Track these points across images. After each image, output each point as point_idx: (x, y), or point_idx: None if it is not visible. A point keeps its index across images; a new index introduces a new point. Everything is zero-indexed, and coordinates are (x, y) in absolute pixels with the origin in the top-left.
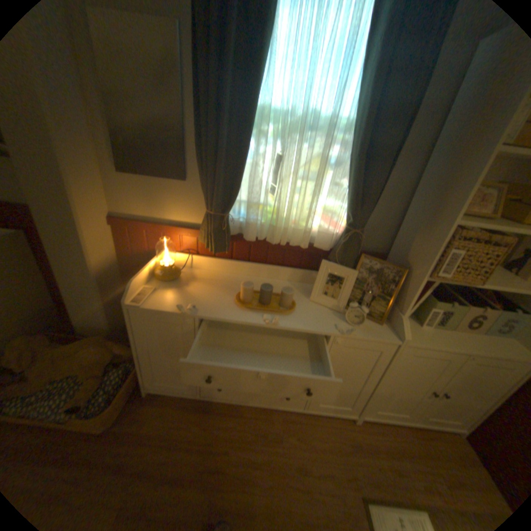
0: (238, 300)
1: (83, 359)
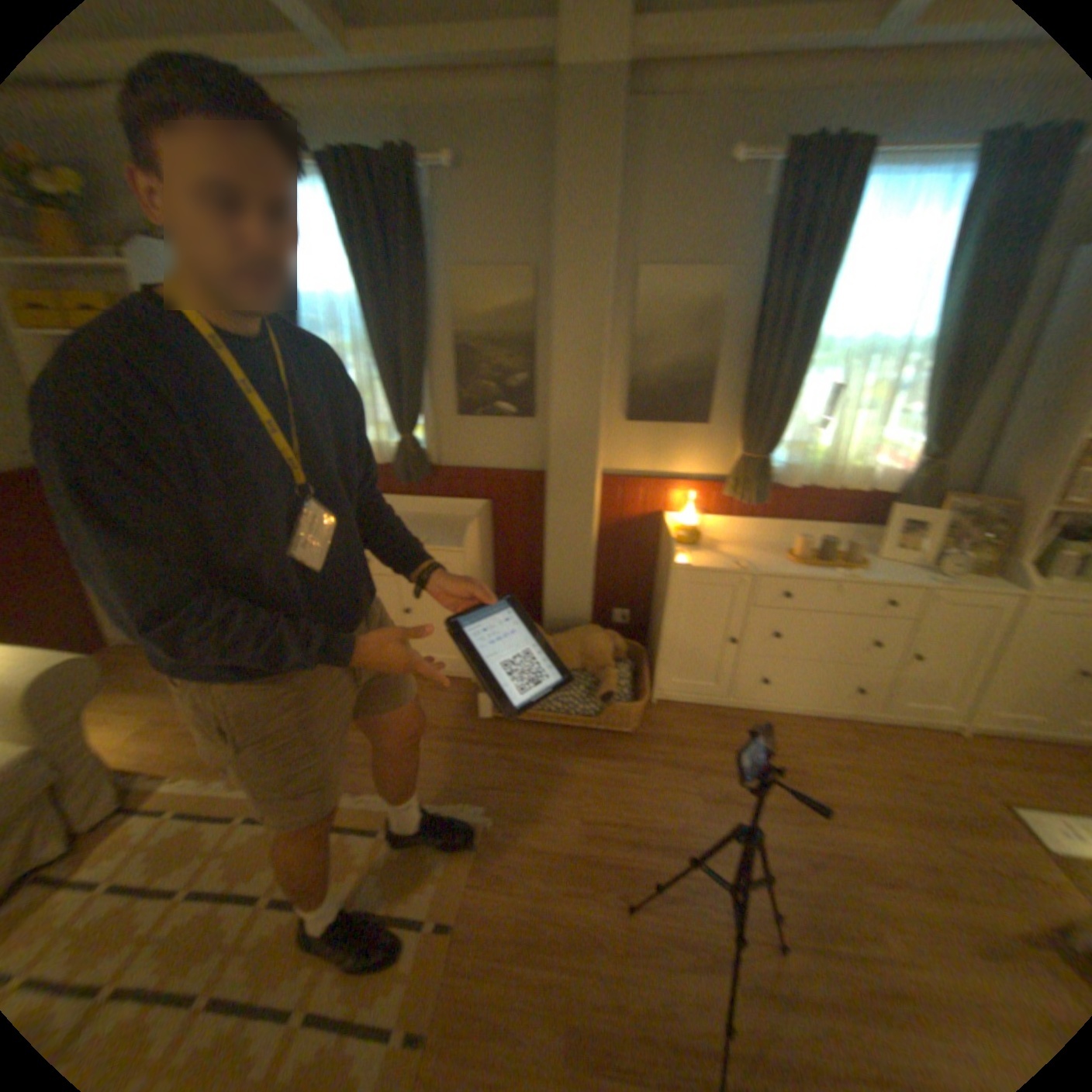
0: (790, 560)
1: (593, 645)
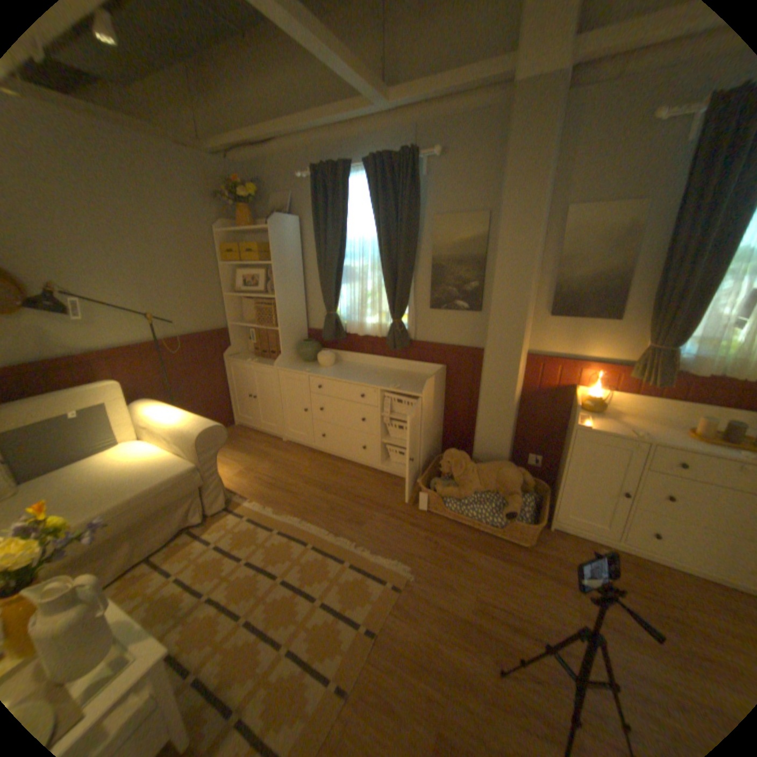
0: (692, 437)
1: (506, 476)
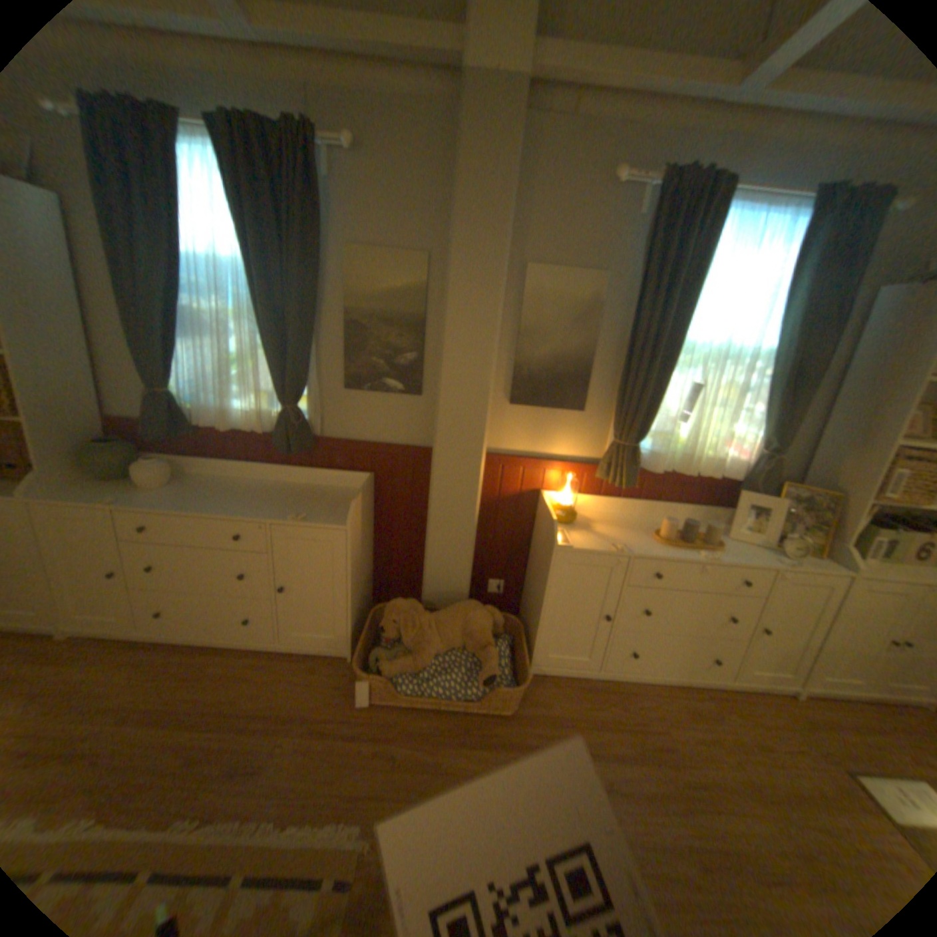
0: (656, 540)
1: (473, 623)
